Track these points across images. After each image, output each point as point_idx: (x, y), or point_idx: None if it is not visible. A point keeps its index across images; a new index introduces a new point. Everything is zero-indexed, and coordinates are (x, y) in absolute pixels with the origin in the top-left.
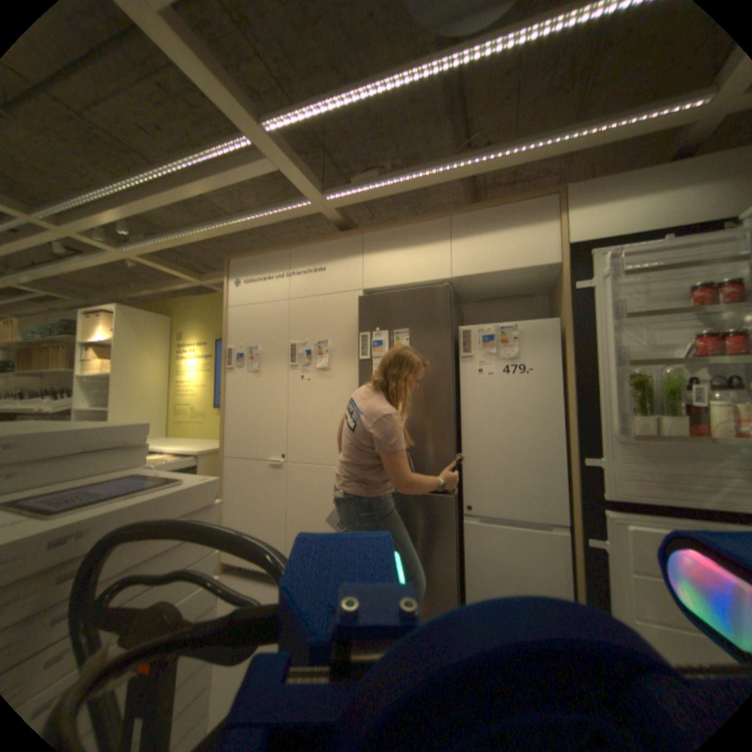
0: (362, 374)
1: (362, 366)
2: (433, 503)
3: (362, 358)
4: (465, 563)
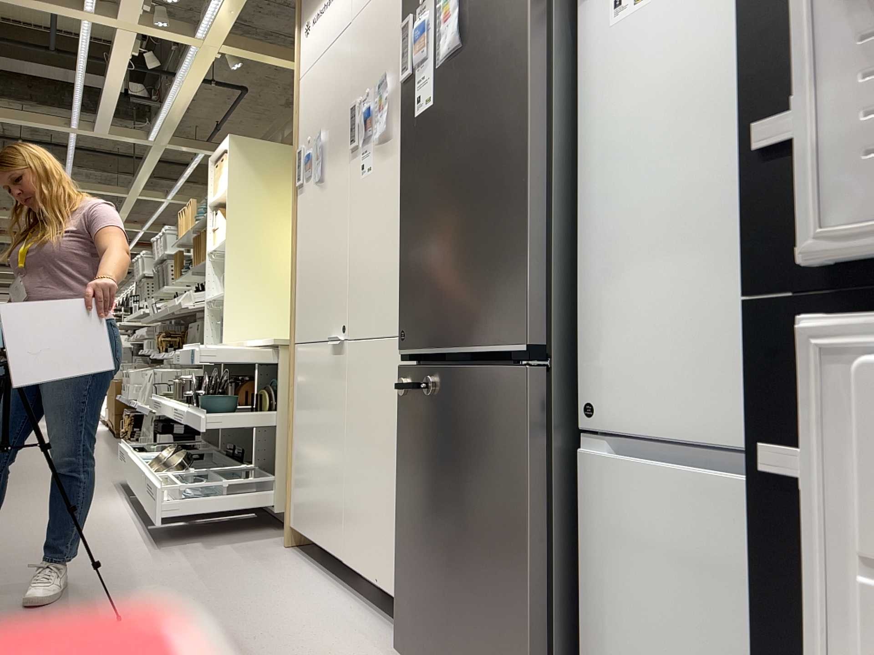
0: (405, 114)
1: (405, 97)
2: (496, 393)
3: (404, 79)
4: (587, 574)
